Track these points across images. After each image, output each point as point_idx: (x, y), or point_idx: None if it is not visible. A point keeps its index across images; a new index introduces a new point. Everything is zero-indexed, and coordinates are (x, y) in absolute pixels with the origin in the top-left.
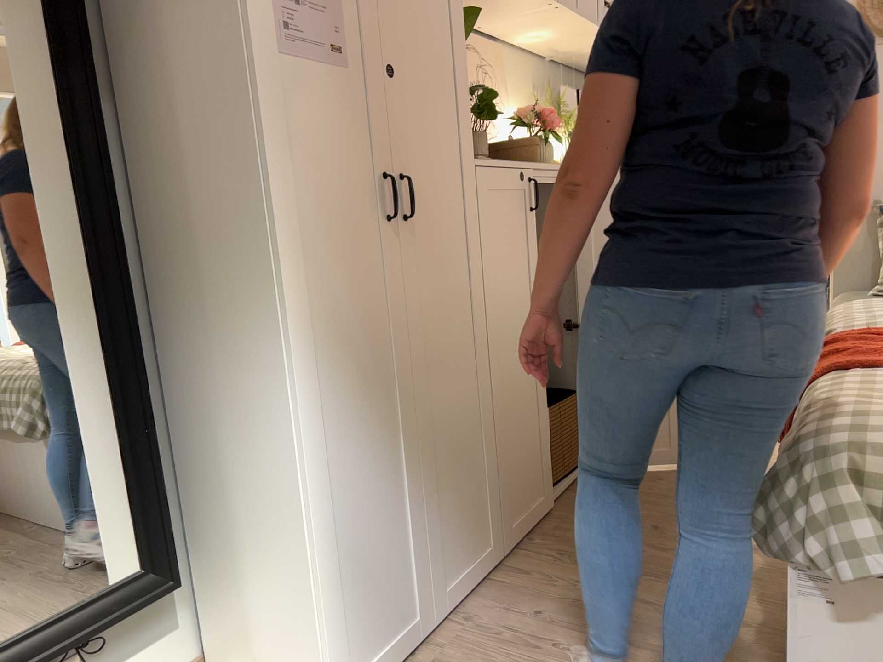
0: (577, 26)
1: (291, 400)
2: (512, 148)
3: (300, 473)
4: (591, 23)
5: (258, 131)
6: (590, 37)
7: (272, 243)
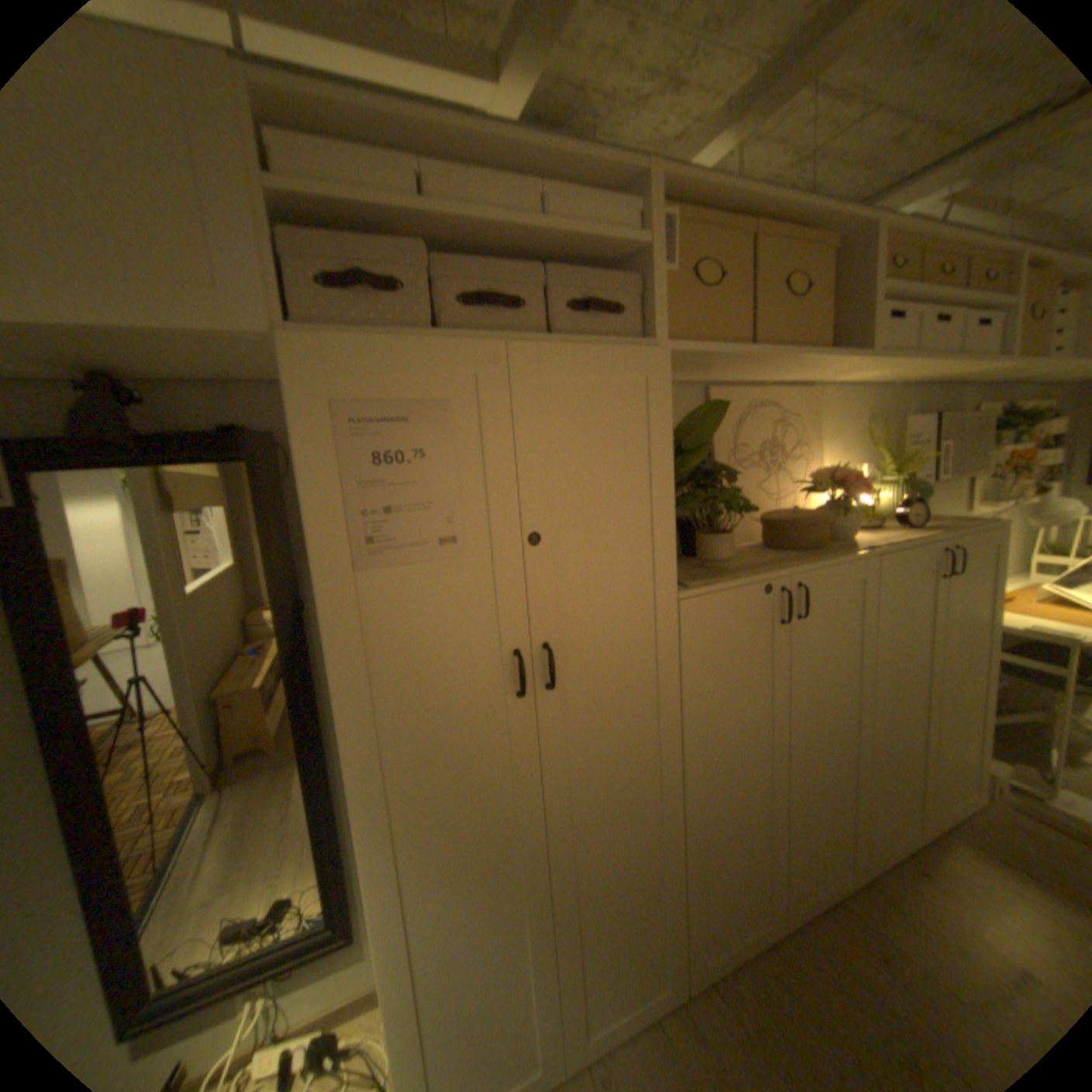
0: (920, 363)
1: (366, 897)
2: (788, 528)
3: (375, 960)
4: (943, 358)
5: (328, 658)
6: (949, 365)
7: (344, 759)
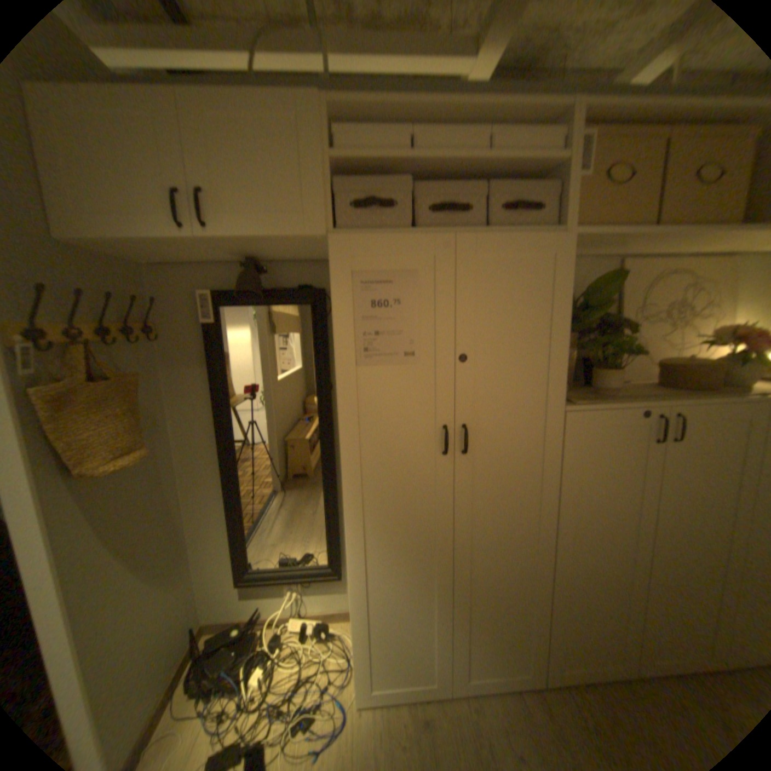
0: None
1: (347, 546)
2: (681, 372)
3: (349, 582)
4: None
5: (339, 412)
6: None
7: (343, 468)
